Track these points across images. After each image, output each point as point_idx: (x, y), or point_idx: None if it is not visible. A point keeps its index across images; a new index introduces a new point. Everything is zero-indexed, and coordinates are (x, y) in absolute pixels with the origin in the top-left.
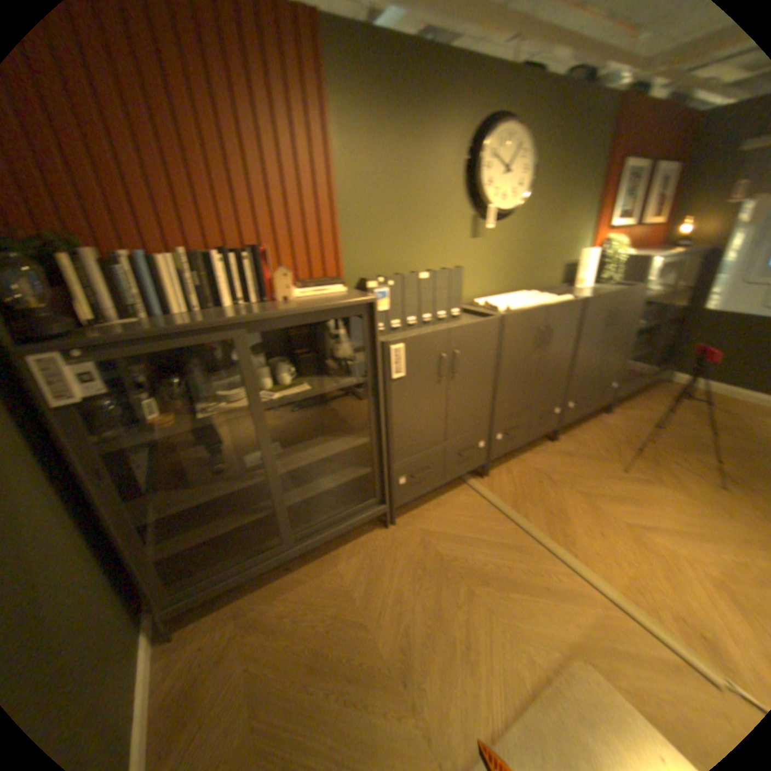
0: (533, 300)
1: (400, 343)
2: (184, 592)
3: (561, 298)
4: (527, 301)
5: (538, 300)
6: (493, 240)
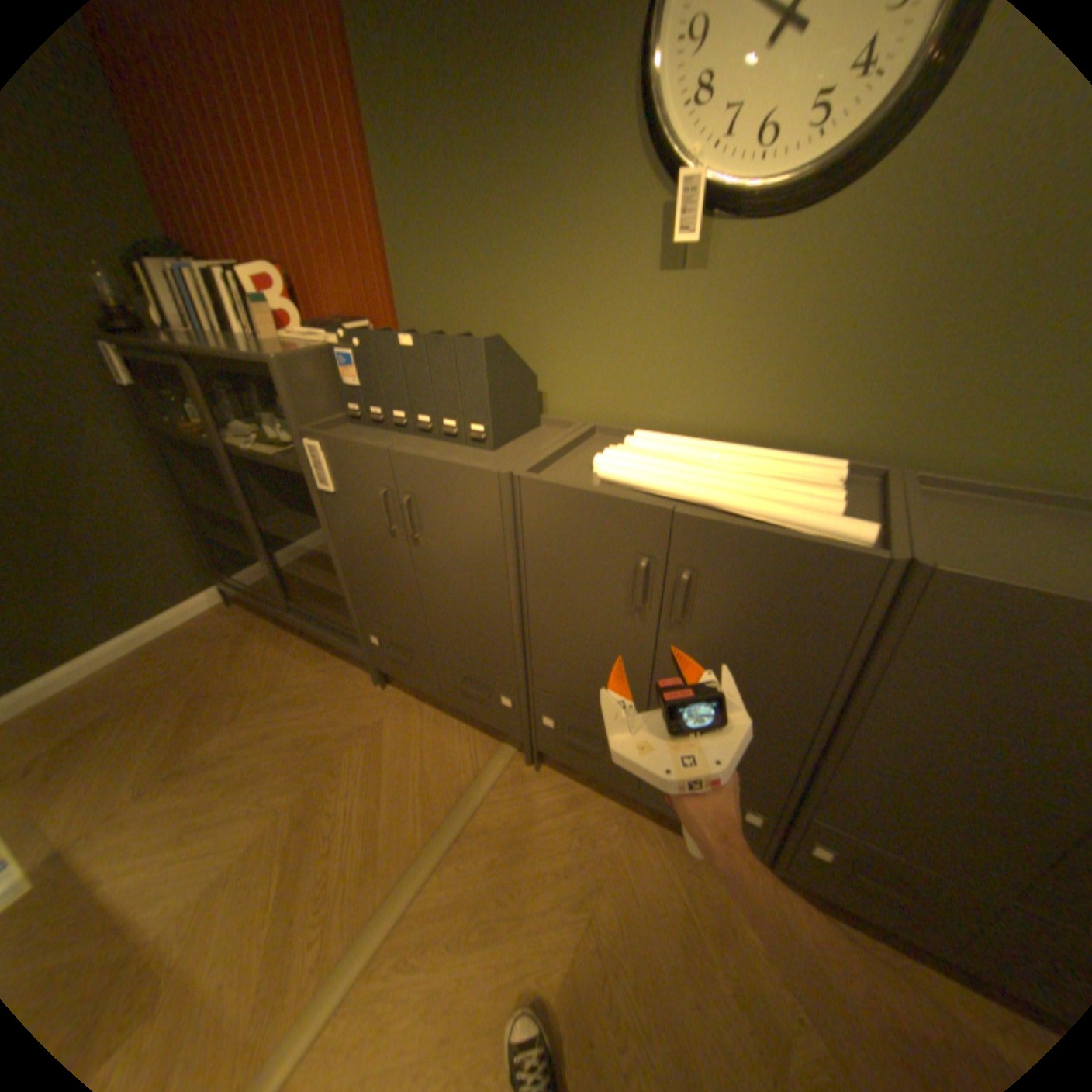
0: (718, 482)
1: (316, 438)
2: (225, 576)
3: (810, 514)
4: (696, 476)
5: (742, 487)
6: (743, 278)
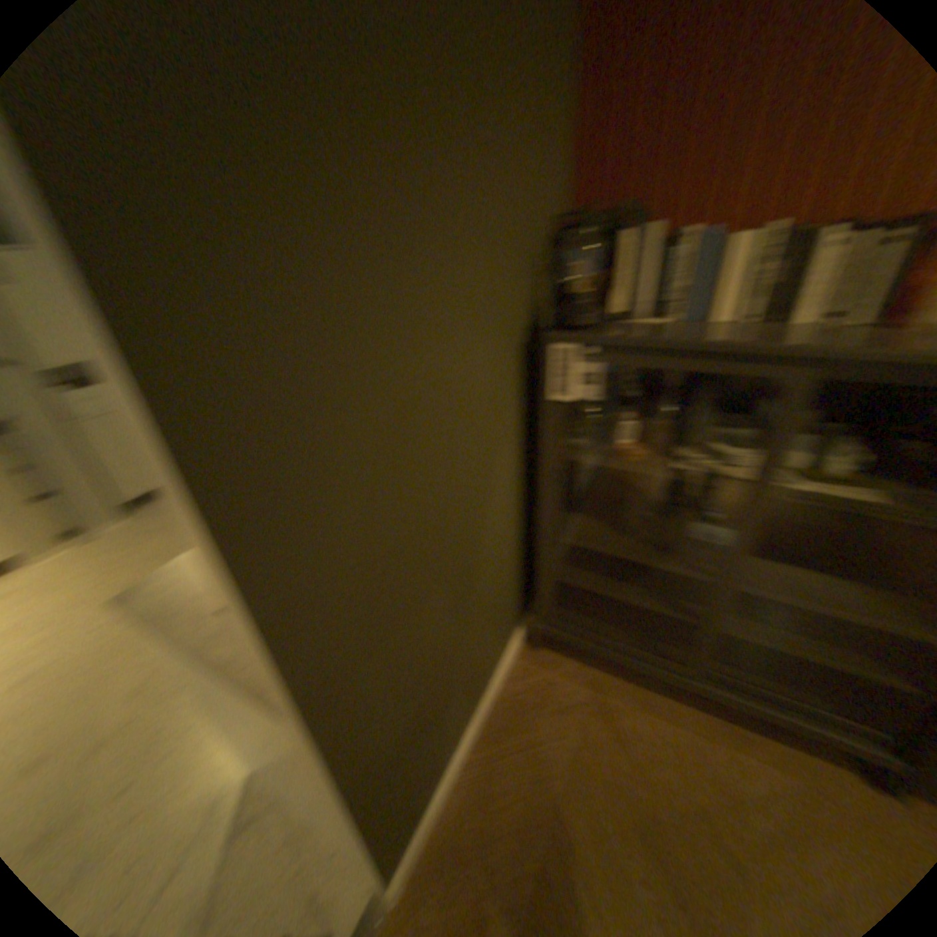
0: None
1: None
2: (568, 625)
3: None
4: None
5: None
6: None
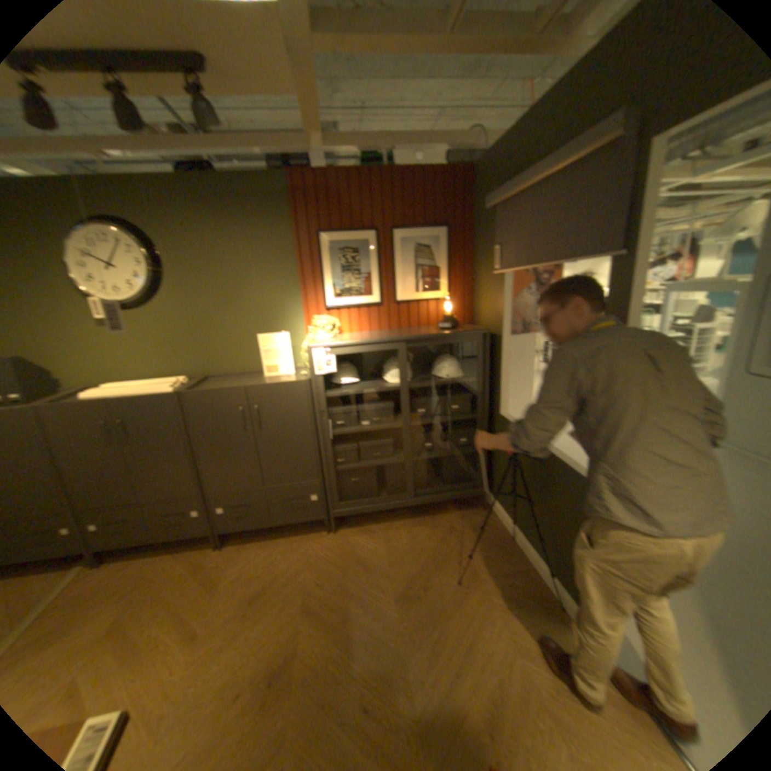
0: (127, 390)
1: None
2: None
3: (152, 390)
4: (119, 390)
5: (135, 389)
6: (127, 327)
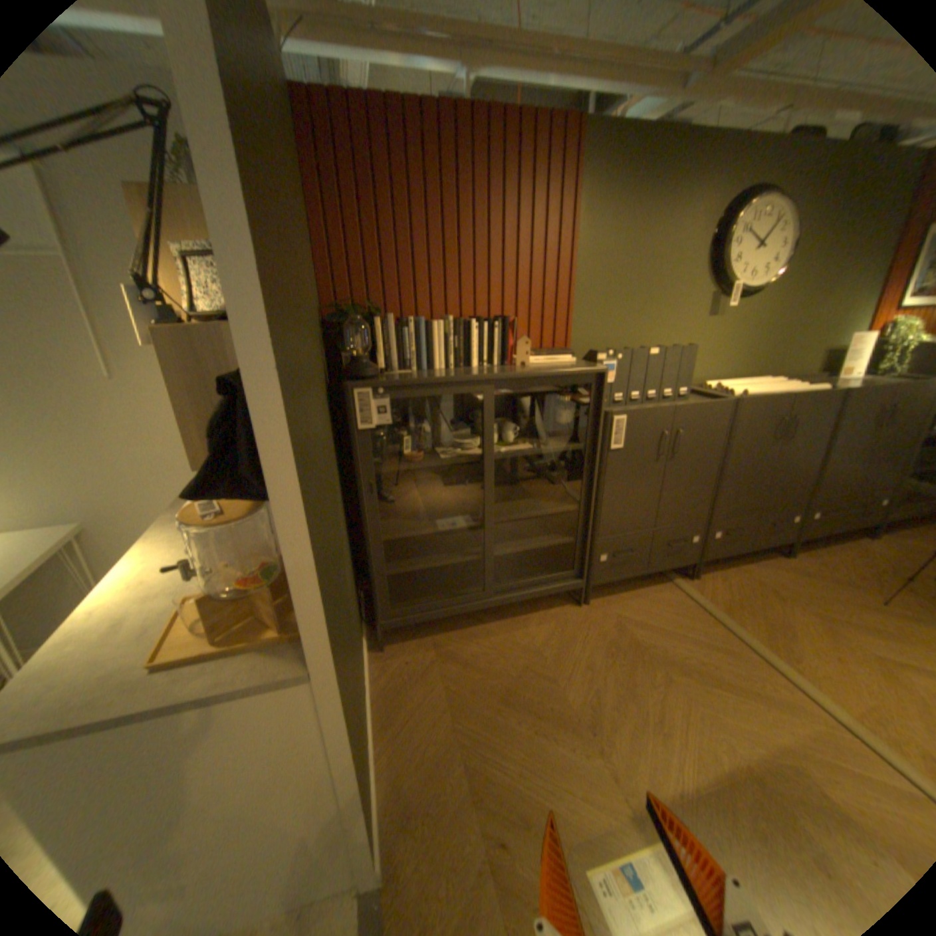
0: (777, 387)
1: (622, 414)
2: (401, 610)
3: (814, 386)
4: (769, 387)
5: (784, 386)
6: (735, 318)
